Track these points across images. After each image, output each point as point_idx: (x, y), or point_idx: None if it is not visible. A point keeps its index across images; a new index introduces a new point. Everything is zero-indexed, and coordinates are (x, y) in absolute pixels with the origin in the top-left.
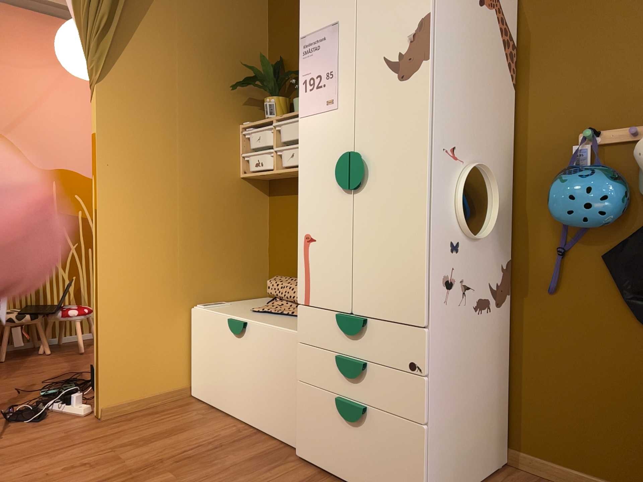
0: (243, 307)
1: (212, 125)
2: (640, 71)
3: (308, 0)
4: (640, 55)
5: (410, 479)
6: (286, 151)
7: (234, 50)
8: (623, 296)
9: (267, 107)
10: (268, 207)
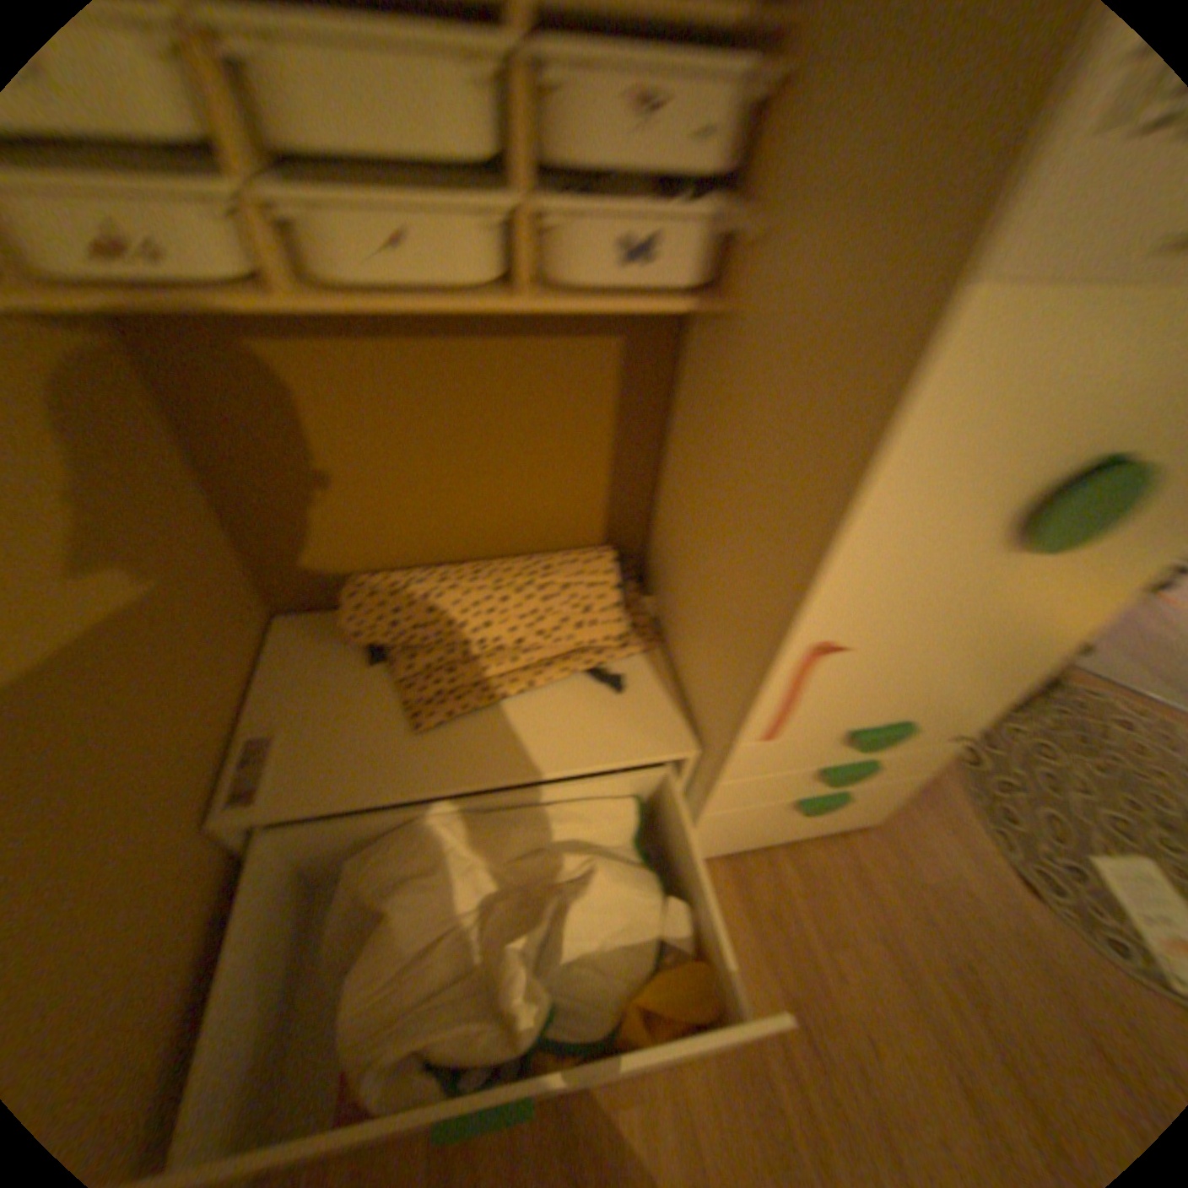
0: (344, 717)
1: None
2: None
3: None
4: None
5: (882, 809)
6: (347, 206)
7: None
8: None
9: None
10: (144, 379)
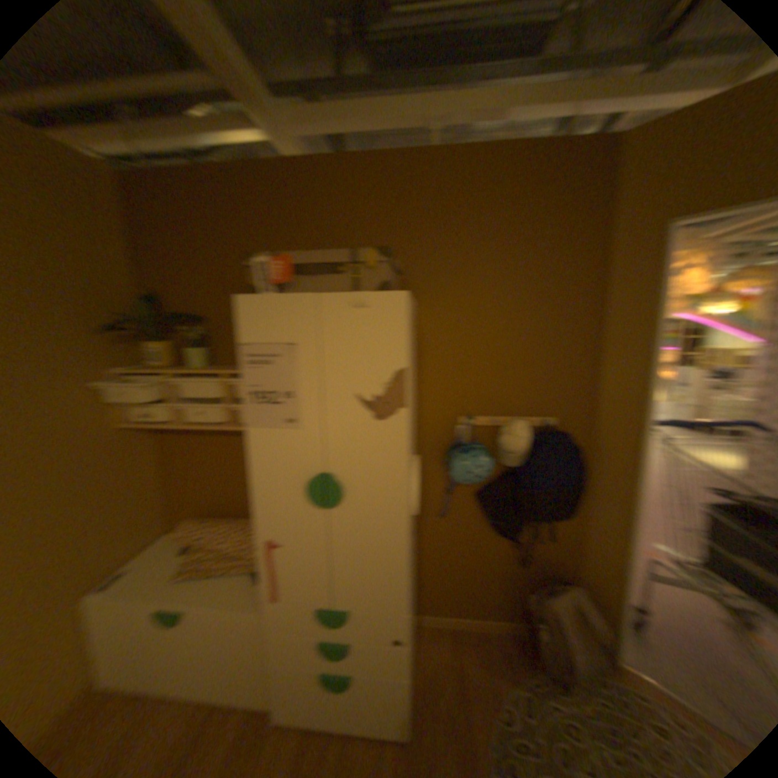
0: (148, 575)
1: (64, 382)
2: (495, 381)
3: (243, 304)
4: (495, 371)
5: (393, 718)
6: (183, 409)
7: (78, 281)
8: (485, 520)
9: (142, 354)
10: (148, 447)
